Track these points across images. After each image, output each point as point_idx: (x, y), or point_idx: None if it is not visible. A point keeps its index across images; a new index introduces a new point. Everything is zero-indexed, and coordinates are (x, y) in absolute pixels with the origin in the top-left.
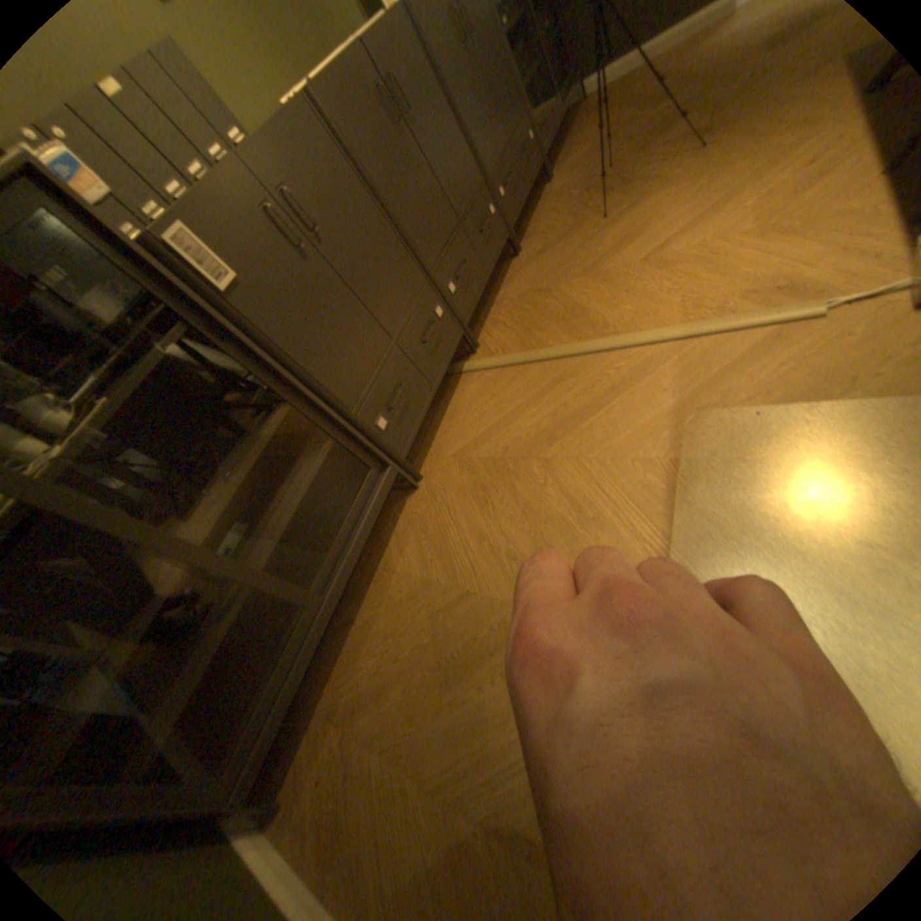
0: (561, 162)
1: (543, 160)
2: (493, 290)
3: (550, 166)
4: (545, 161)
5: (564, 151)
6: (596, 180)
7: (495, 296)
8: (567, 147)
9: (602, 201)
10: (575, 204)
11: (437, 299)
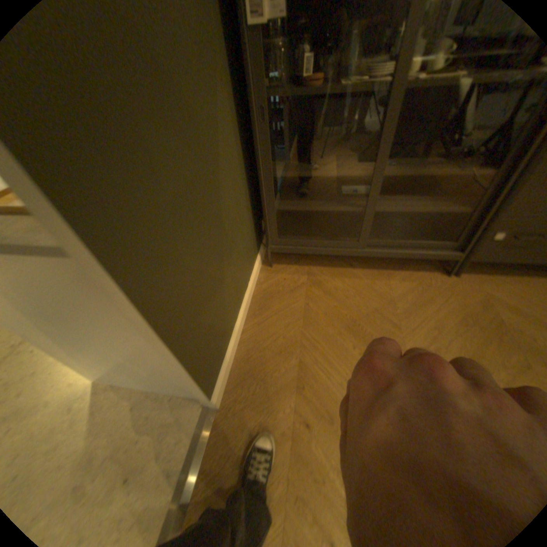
0: None
1: None
2: None
3: None
4: None
5: None
6: None
7: None
8: None
9: None
10: None
11: None
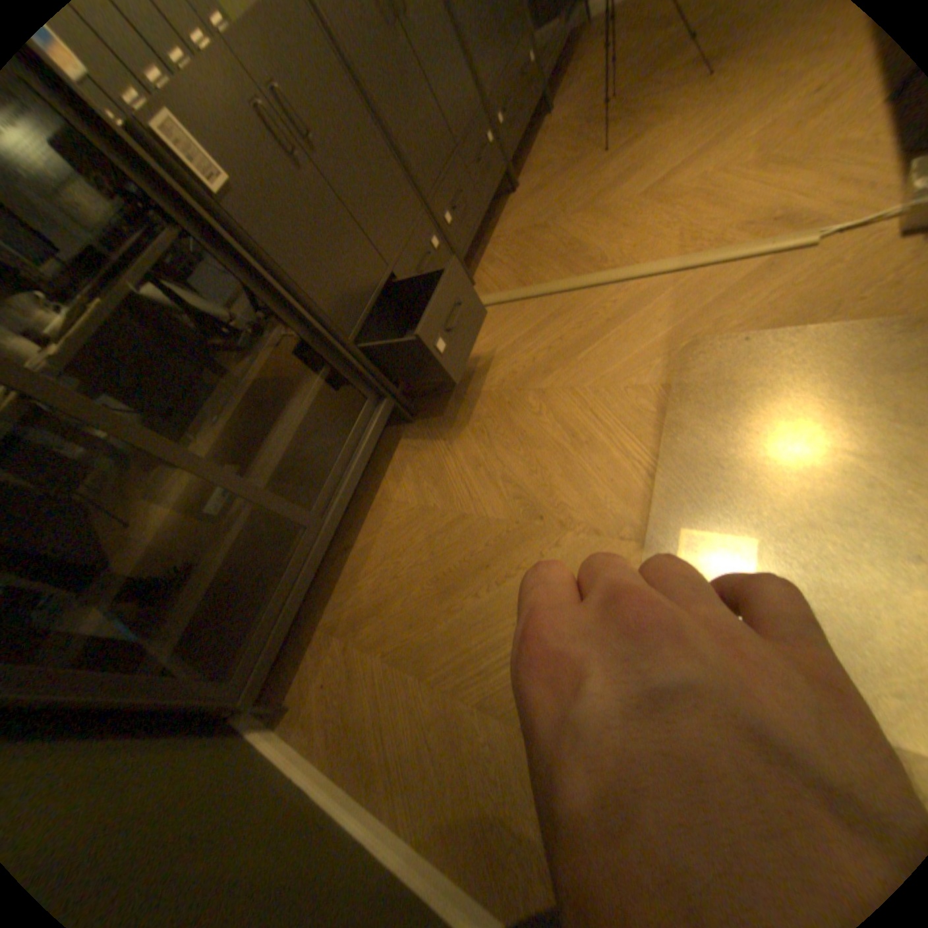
0: (562, 92)
1: (544, 87)
2: (489, 228)
3: (551, 95)
4: (546, 89)
5: (566, 80)
6: (598, 111)
7: (491, 233)
8: (569, 75)
9: (604, 133)
10: (575, 137)
11: (433, 229)
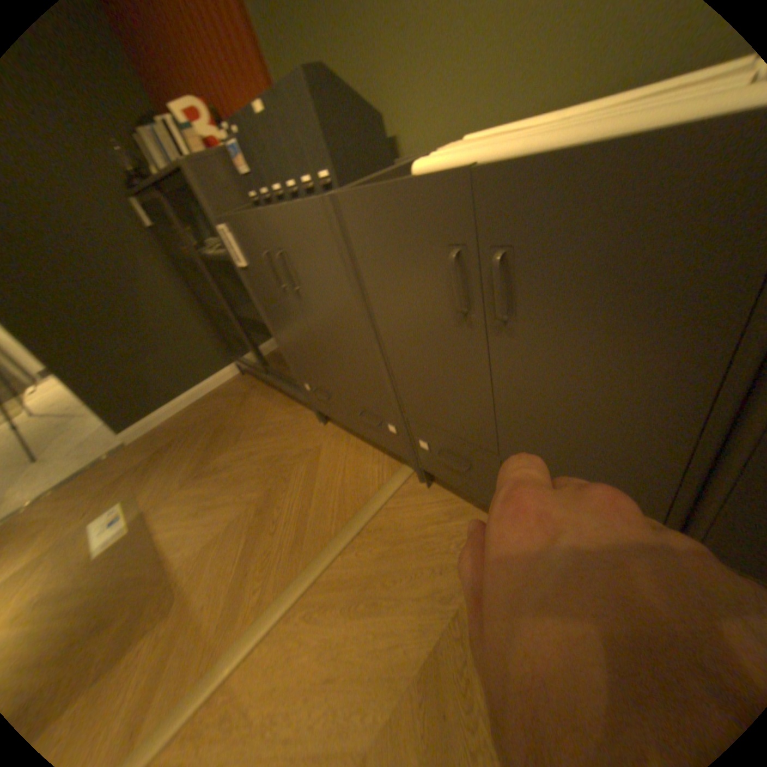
0: None
1: None
2: None
3: None
4: None
5: None
6: None
7: None
8: None
9: None
10: None
11: (395, 423)
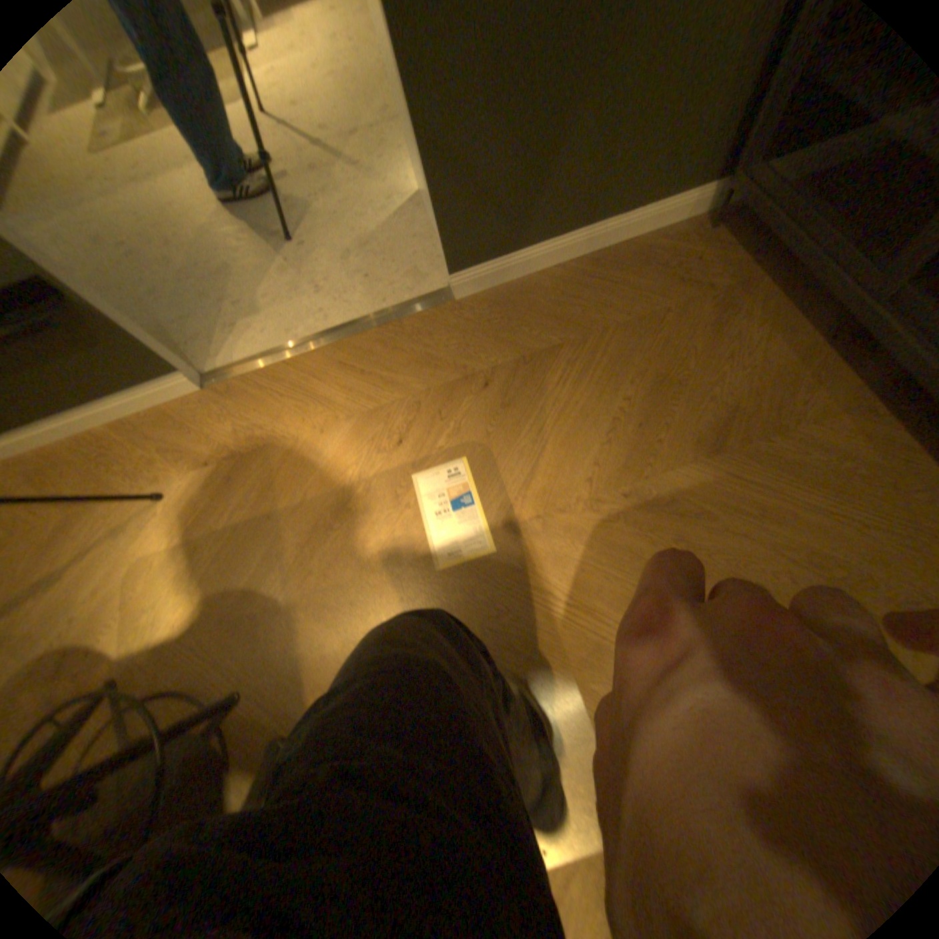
0: None
1: None
2: None
3: None
4: None
5: None
6: None
7: None
8: None
9: None
10: None
11: None
